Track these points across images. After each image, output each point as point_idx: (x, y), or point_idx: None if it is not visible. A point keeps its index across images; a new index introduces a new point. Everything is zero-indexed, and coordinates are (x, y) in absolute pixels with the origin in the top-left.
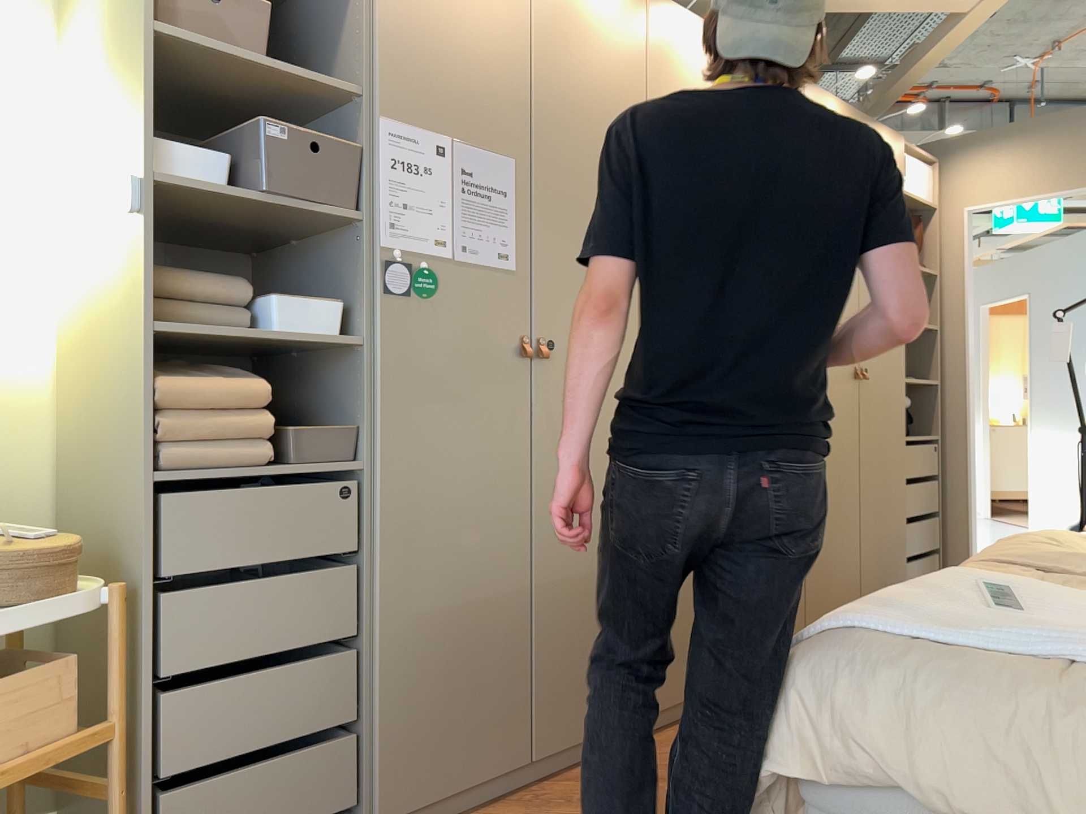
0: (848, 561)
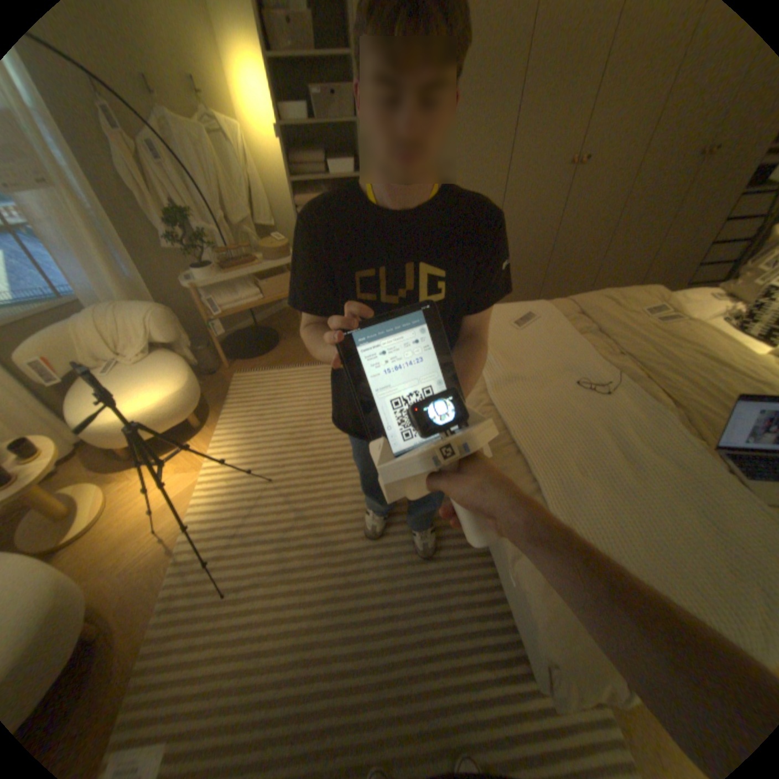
0: (638, 265)
